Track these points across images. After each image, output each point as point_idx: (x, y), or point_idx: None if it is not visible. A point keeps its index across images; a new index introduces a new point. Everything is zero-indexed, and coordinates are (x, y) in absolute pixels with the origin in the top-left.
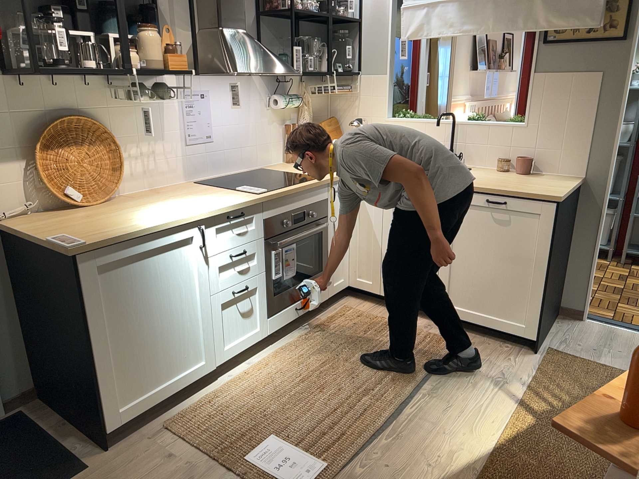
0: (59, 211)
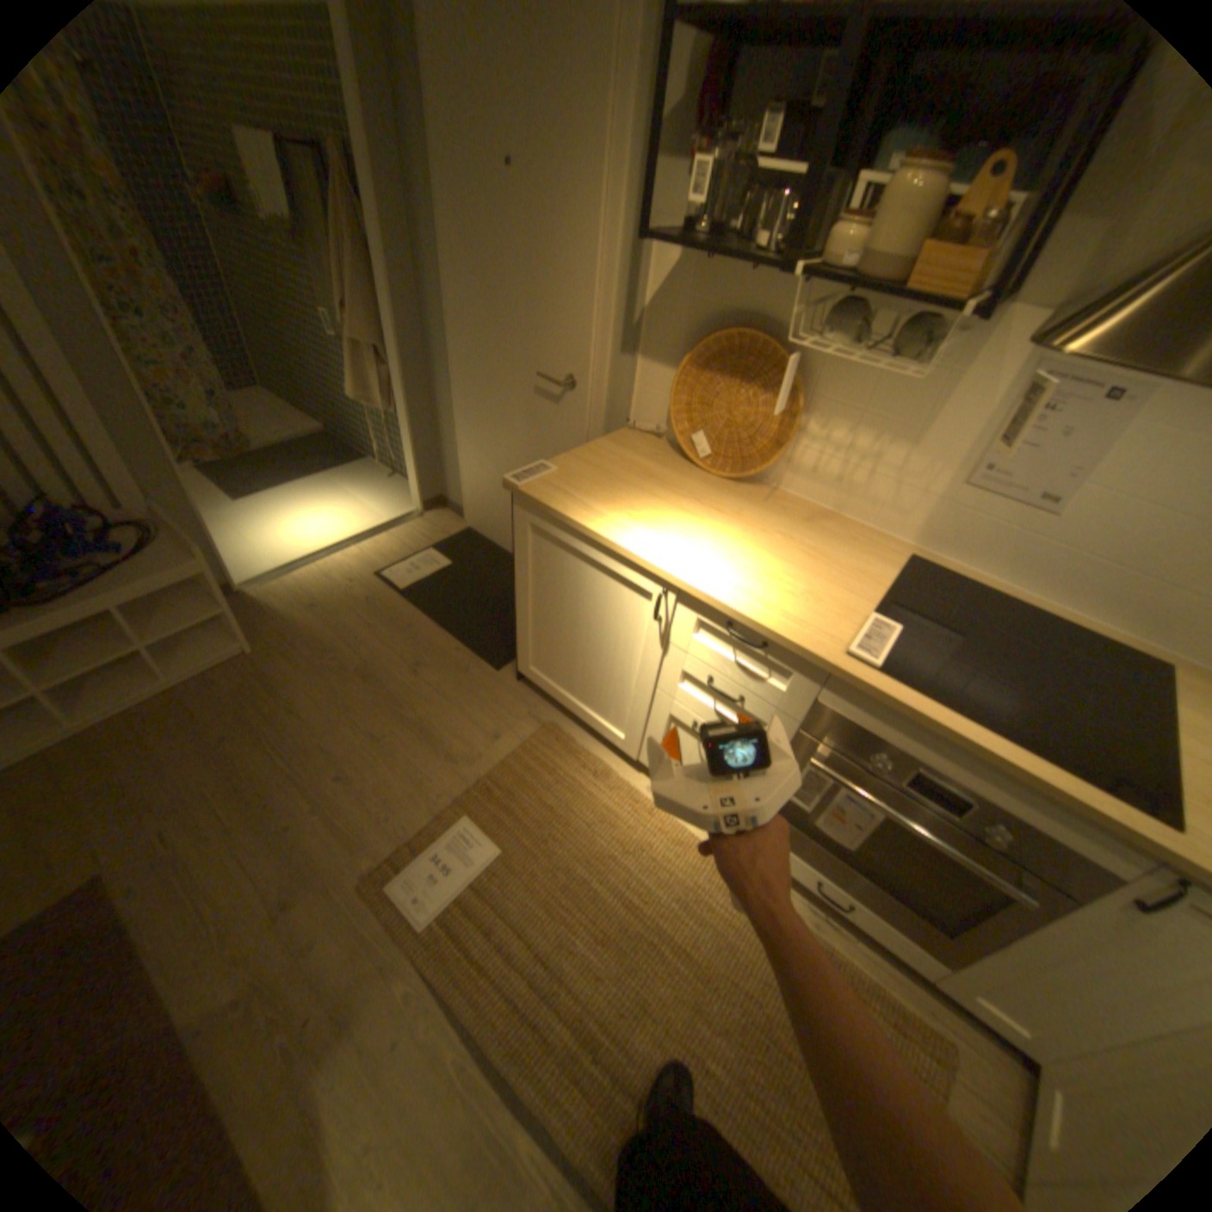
0: (681, 454)
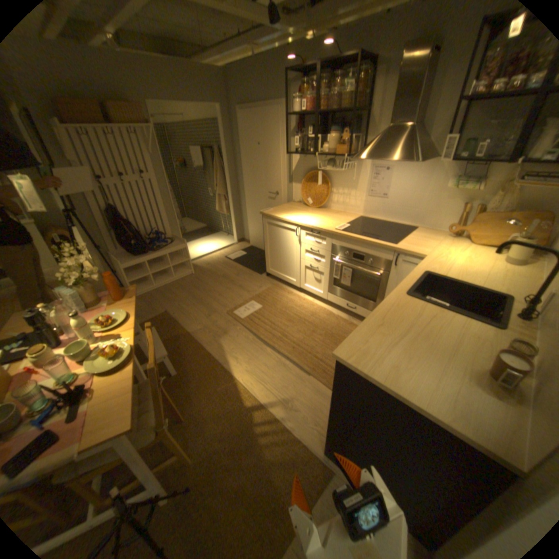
0: (305, 205)
